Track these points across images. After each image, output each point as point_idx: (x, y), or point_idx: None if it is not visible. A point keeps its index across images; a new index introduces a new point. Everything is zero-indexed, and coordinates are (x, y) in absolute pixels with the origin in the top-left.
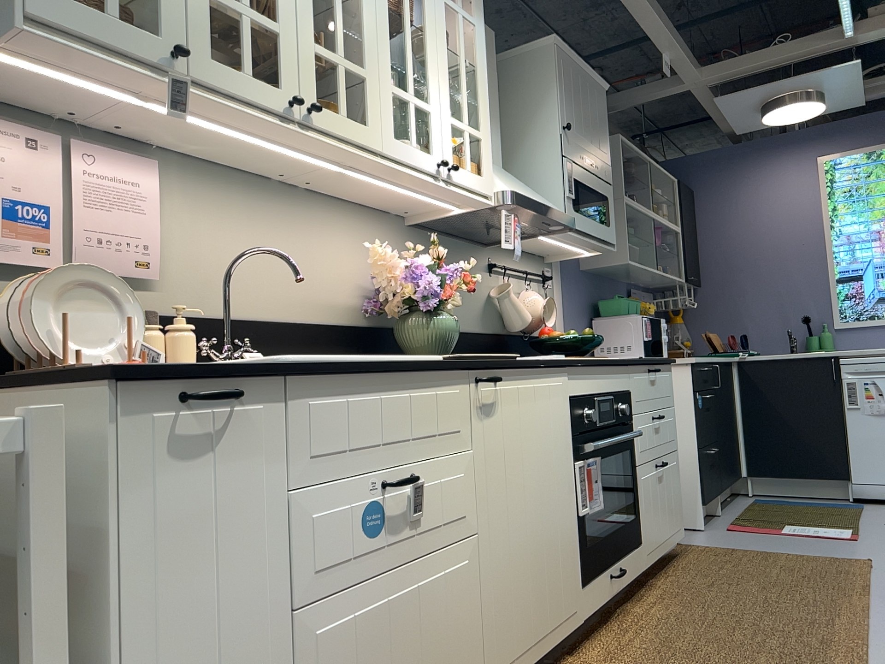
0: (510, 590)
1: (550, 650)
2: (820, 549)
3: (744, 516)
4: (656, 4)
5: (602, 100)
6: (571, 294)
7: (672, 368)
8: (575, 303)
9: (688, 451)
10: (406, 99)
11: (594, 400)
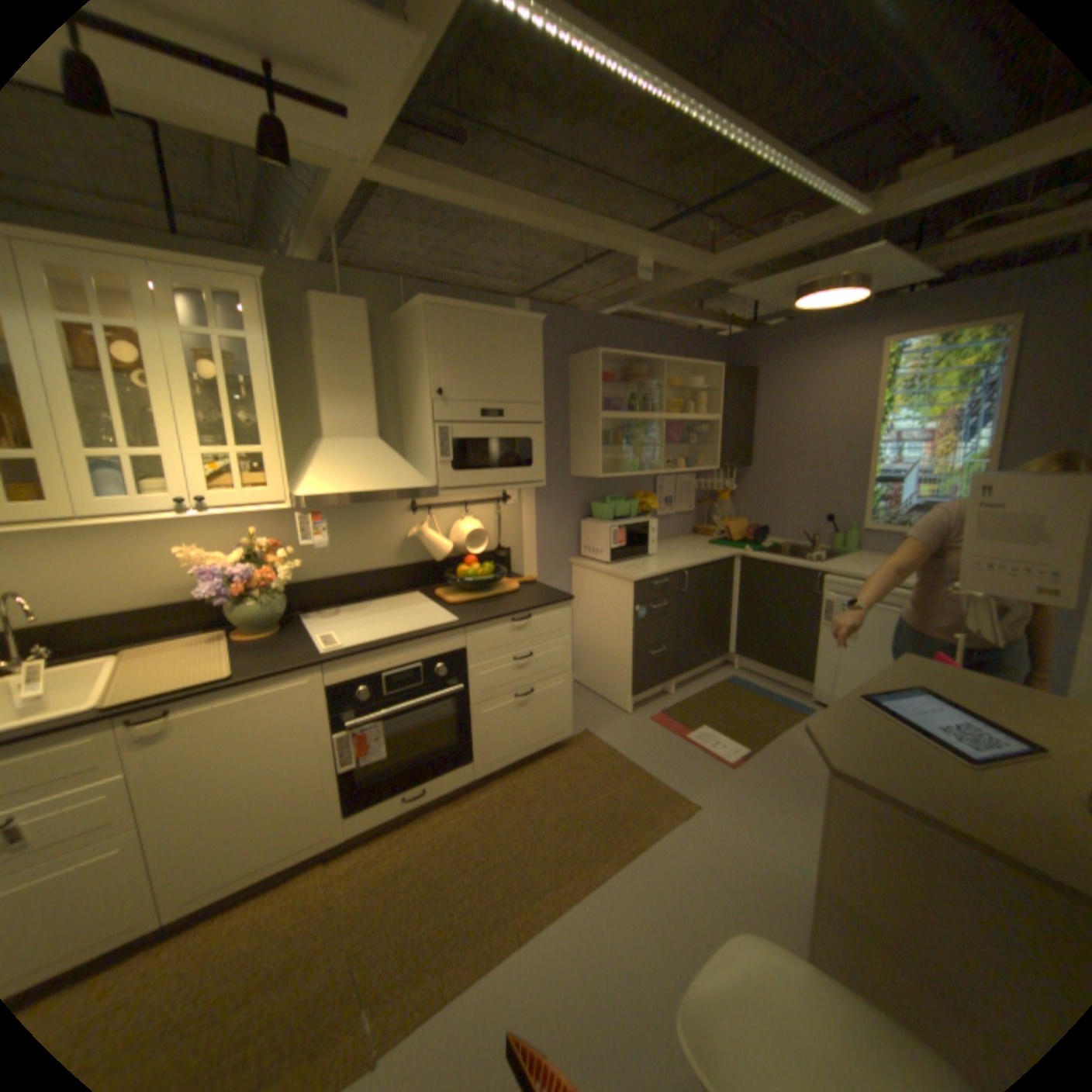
0: (200, 851)
1: (278, 872)
2: (682, 776)
3: (687, 704)
4: (587, 214)
5: (527, 335)
6: (549, 503)
7: (570, 604)
8: (553, 510)
9: (626, 652)
10: (115, 456)
11: (381, 676)
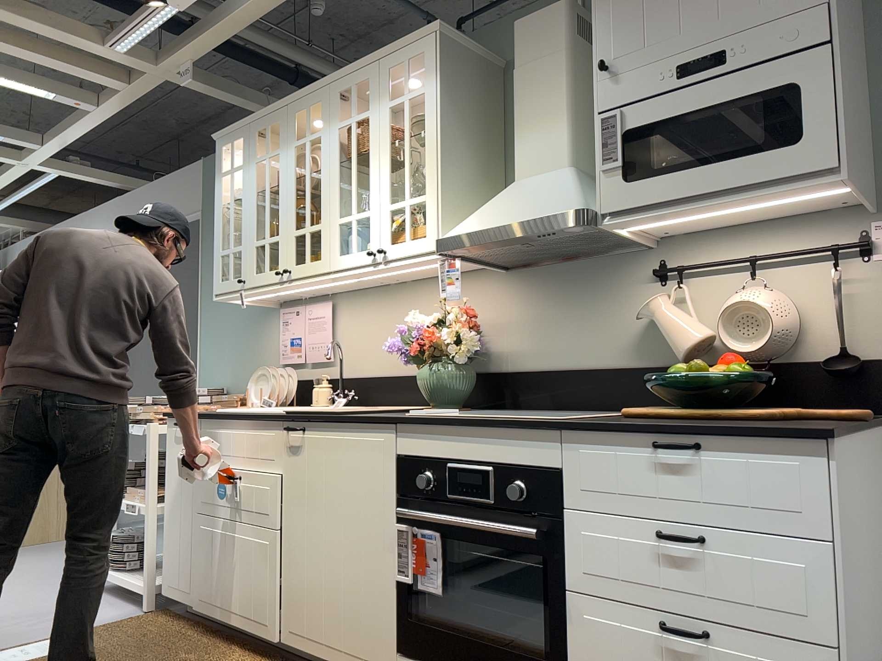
0: (303, 584)
1: None
2: None
3: None
4: None
5: None
6: None
7: (830, 450)
8: None
9: None
10: (348, 220)
11: (448, 466)
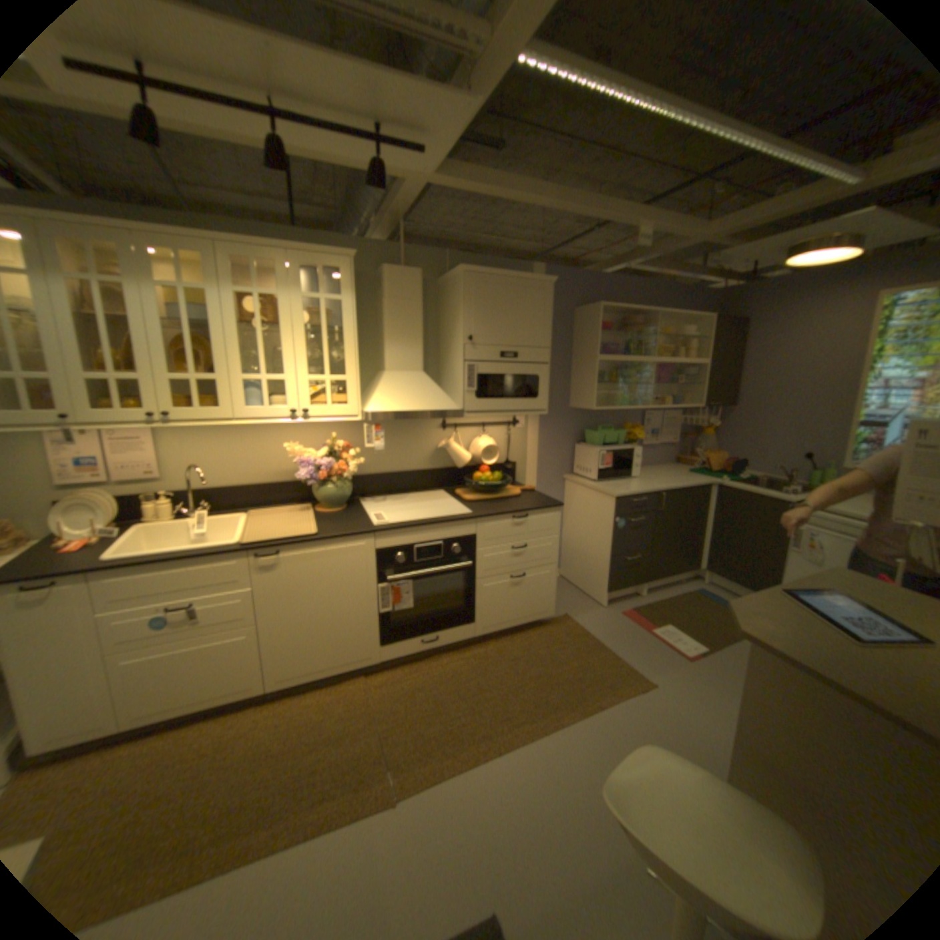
0: (290, 649)
1: (335, 675)
2: (644, 661)
3: (656, 606)
4: (597, 196)
5: (541, 293)
6: (549, 428)
7: (559, 510)
8: (552, 434)
9: (604, 555)
10: (257, 380)
11: (413, 547)
